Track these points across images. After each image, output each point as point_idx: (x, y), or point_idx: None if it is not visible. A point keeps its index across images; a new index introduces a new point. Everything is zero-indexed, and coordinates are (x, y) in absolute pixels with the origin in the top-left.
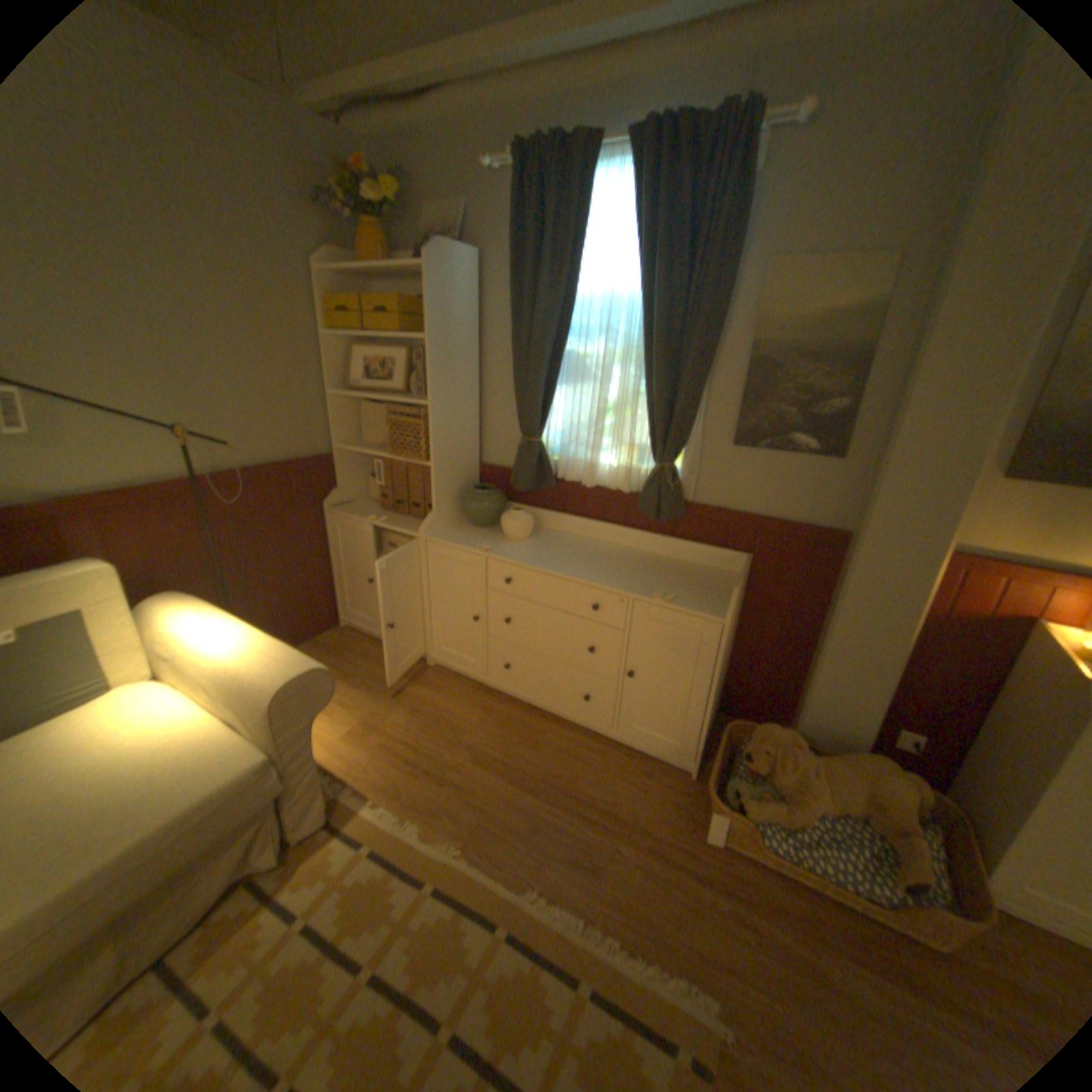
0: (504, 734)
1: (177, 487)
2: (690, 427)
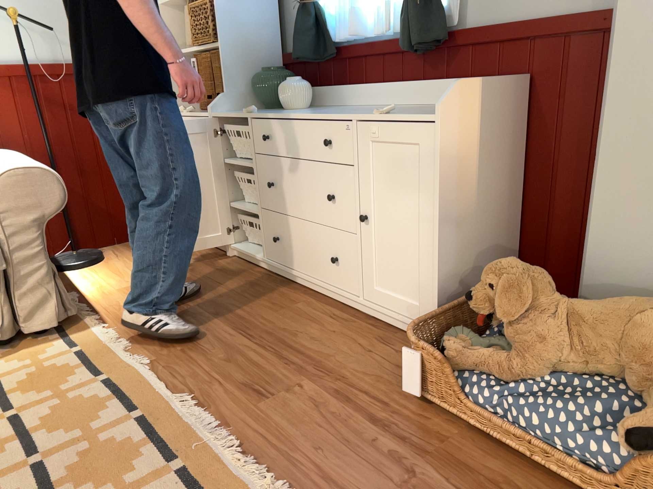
0: (257, 299)
1: (24, 72)
2: None
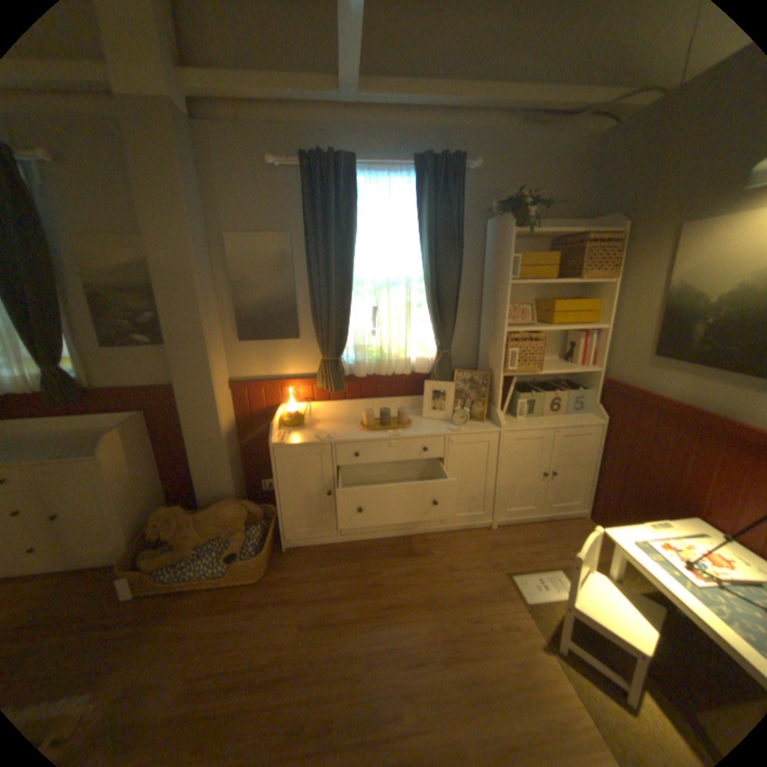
0: None
1: None
2: (58, 342)
